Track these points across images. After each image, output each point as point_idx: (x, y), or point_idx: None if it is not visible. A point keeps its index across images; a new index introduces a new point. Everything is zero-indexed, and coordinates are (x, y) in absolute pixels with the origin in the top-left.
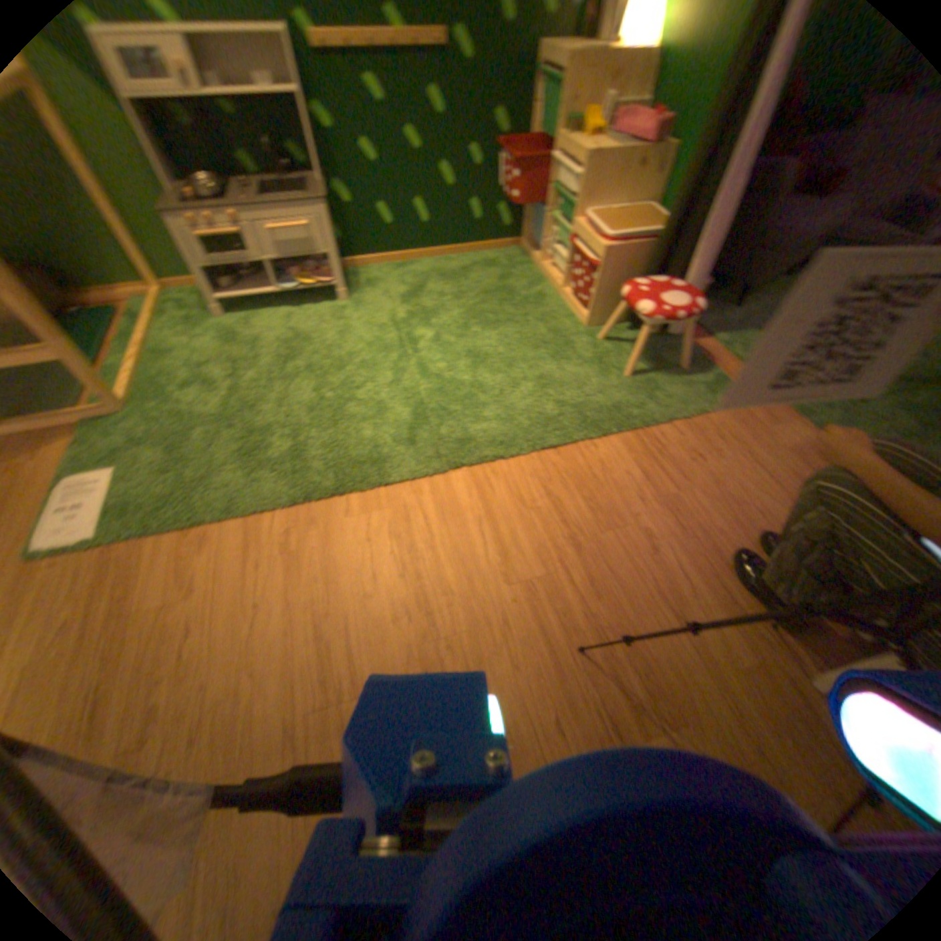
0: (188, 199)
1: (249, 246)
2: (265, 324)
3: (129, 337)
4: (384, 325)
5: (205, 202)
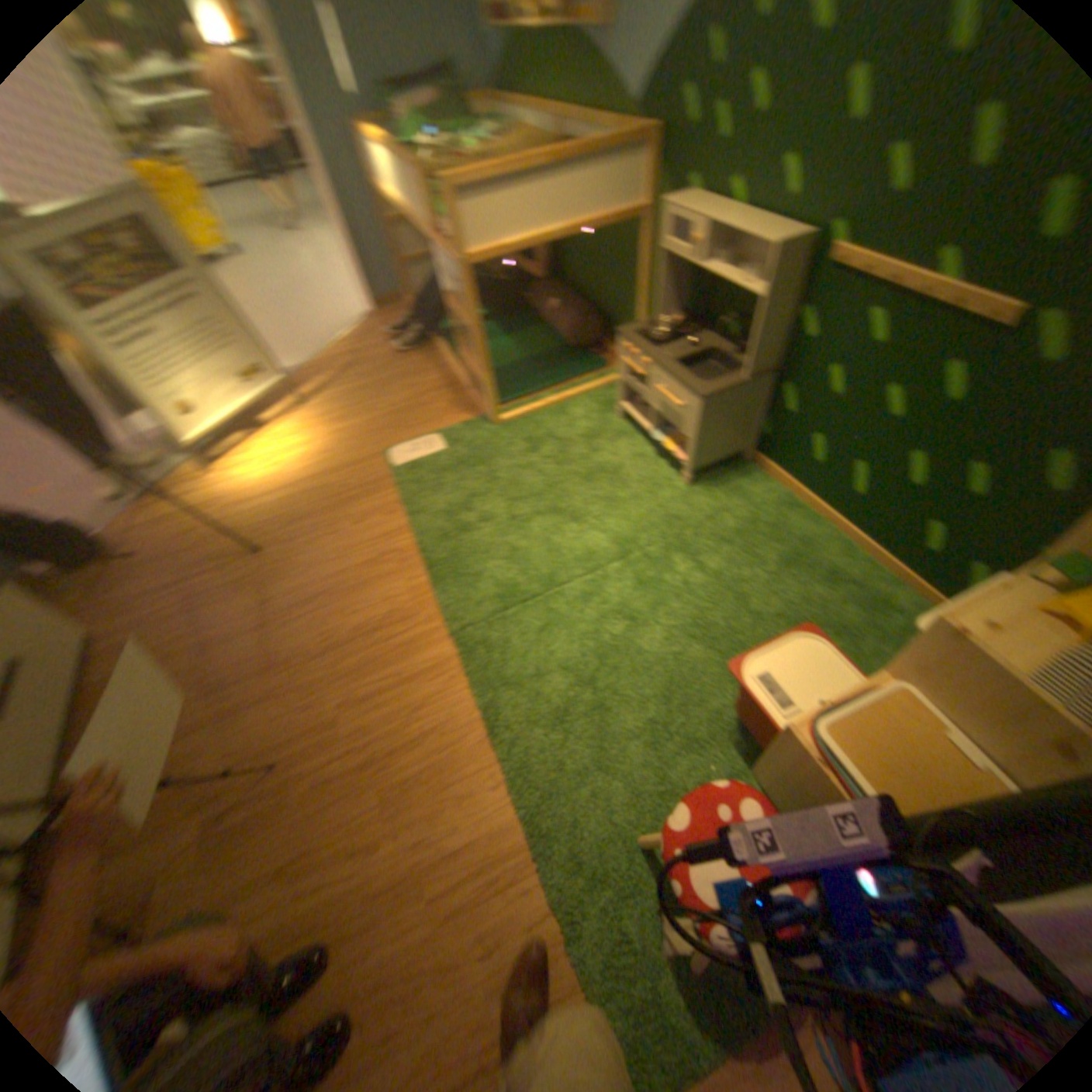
0: (645, 338)
1: (647, 395)
2: (617, 453)
3: (565, 394)
4: (651, 535)
5: (640, 348)
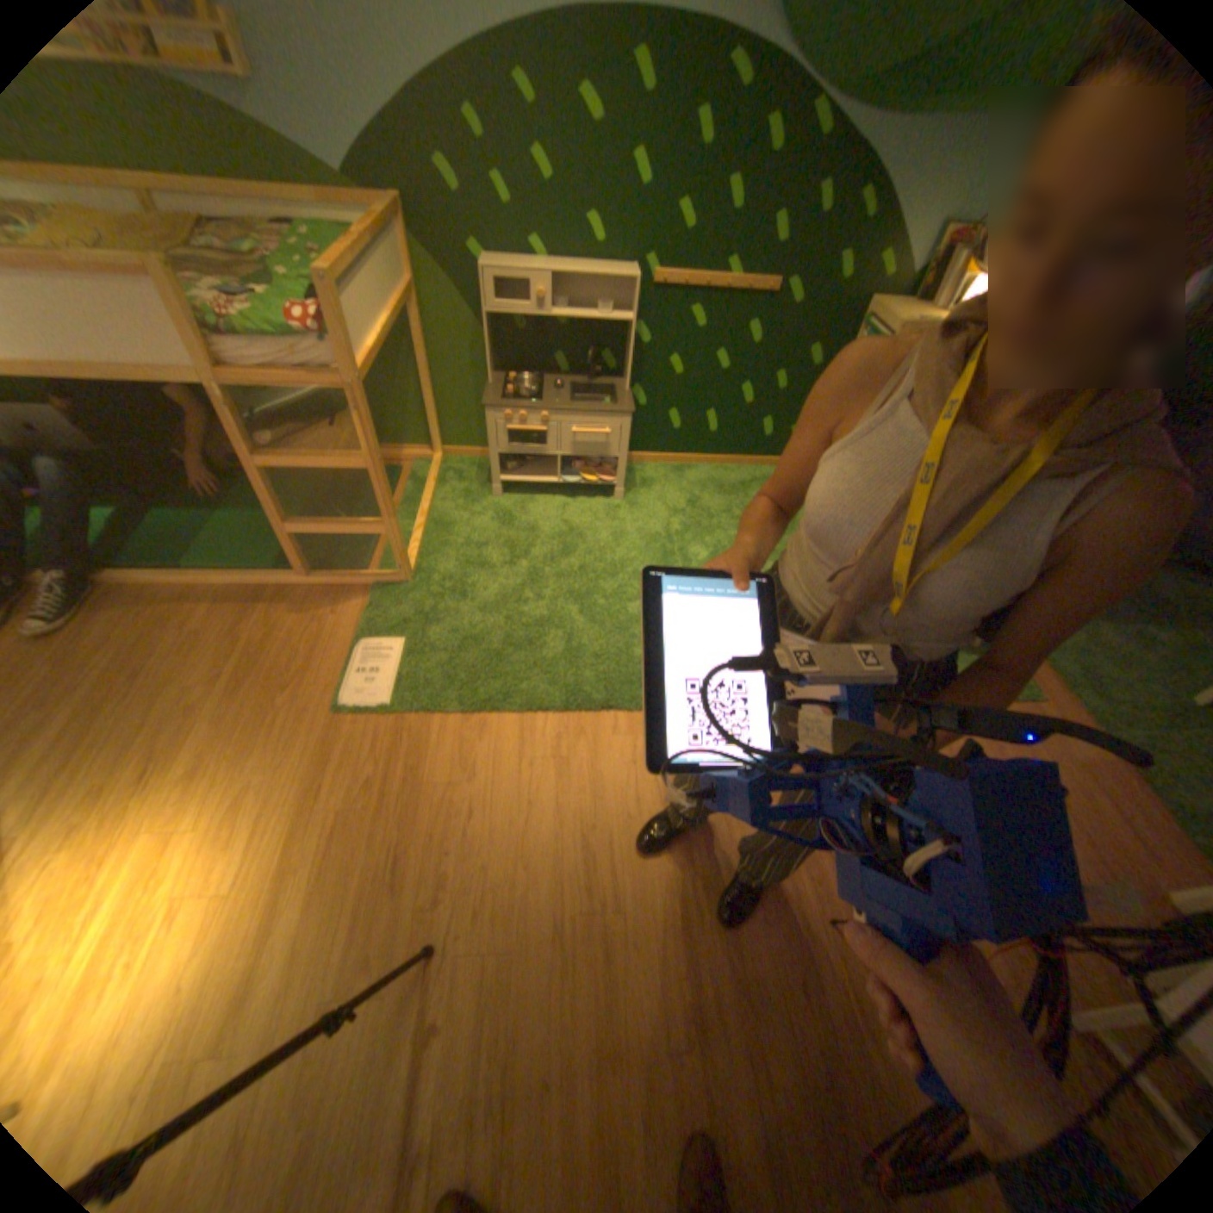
0: (512, 399)
1: (552, 445)
2: (543, 516)
3: (421, 508)
4: (659, 538)
5: (528, 406)
